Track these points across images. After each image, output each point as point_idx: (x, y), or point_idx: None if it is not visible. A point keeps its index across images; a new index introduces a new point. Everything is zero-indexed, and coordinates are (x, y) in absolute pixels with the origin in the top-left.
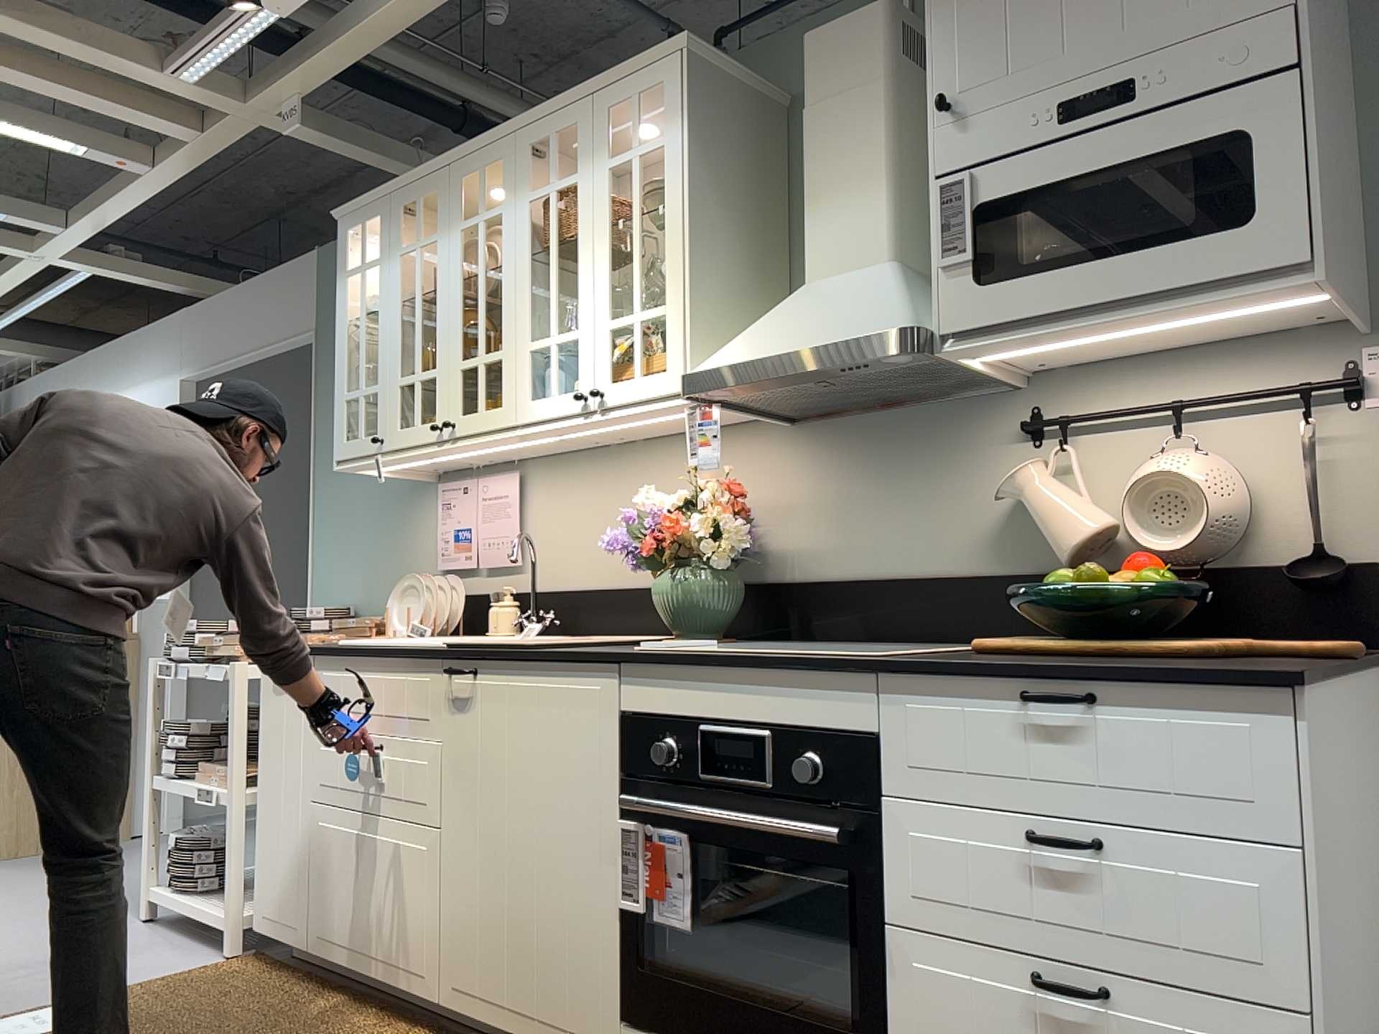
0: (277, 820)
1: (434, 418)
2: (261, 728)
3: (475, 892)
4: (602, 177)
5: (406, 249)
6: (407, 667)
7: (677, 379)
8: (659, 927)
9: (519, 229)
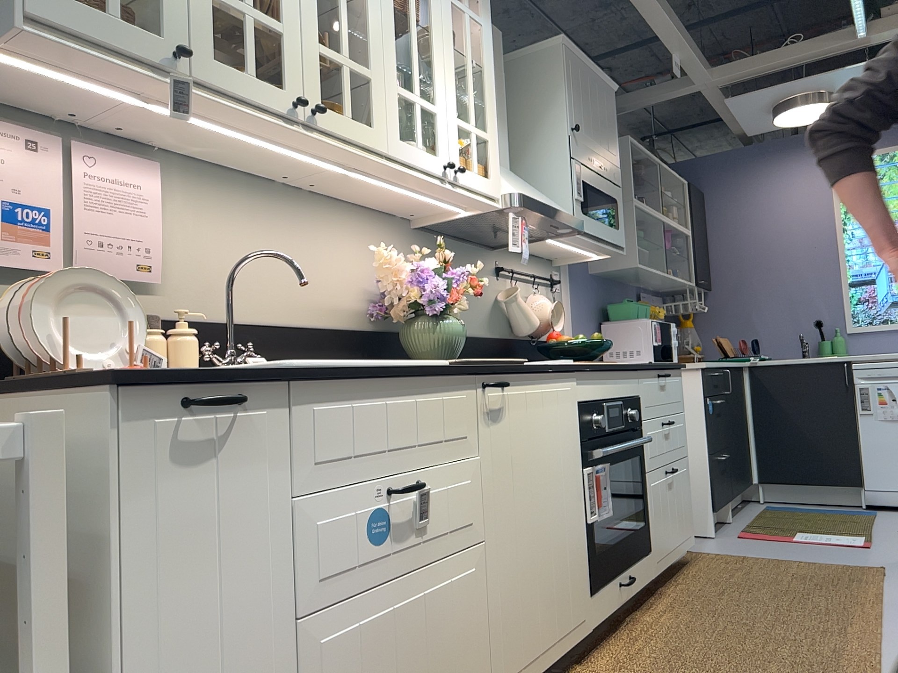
0: None
1: (282, 85)
2: (111, 556)
3: (517, 578)
4: (448, 3)
5: None
6: (442, 385)
7: (498, 190)
8: (595, 524)
9: None
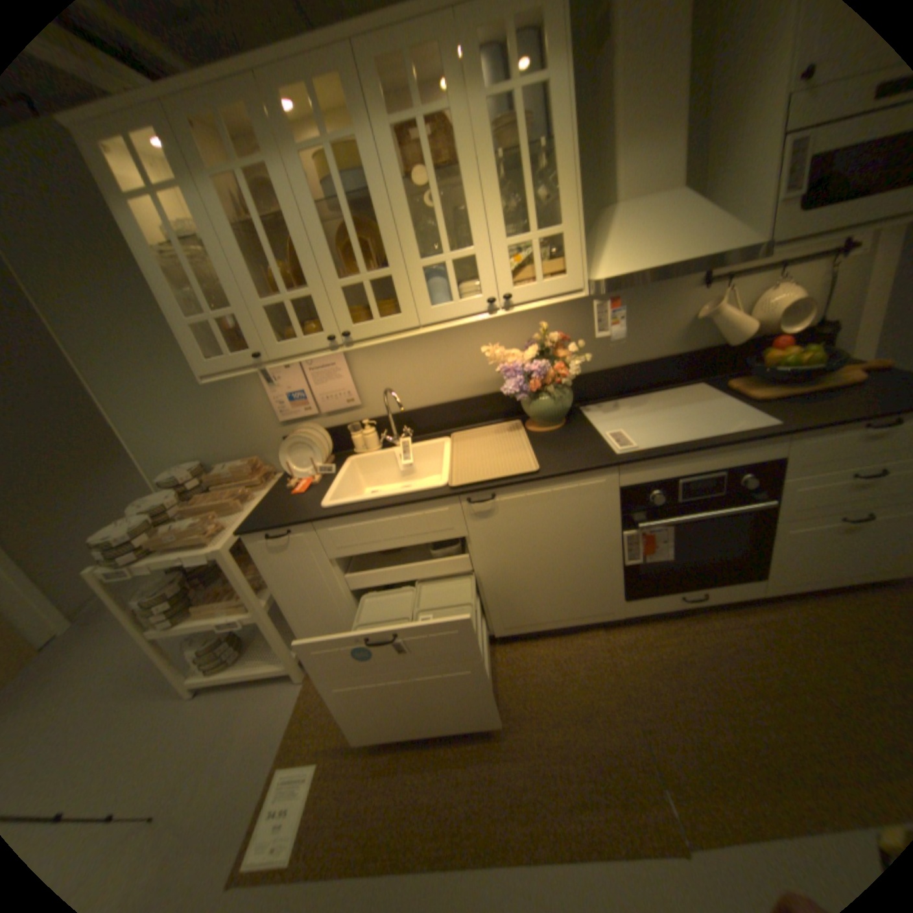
0: (312, 613)
1: (322, 329)
2: (264, 575)
3: (516, 590)
4: (480, 105)
5: (215, 168)
6: (424, 506)
7: (579, 282)
8: (646, 563)
9: (383, 153)
